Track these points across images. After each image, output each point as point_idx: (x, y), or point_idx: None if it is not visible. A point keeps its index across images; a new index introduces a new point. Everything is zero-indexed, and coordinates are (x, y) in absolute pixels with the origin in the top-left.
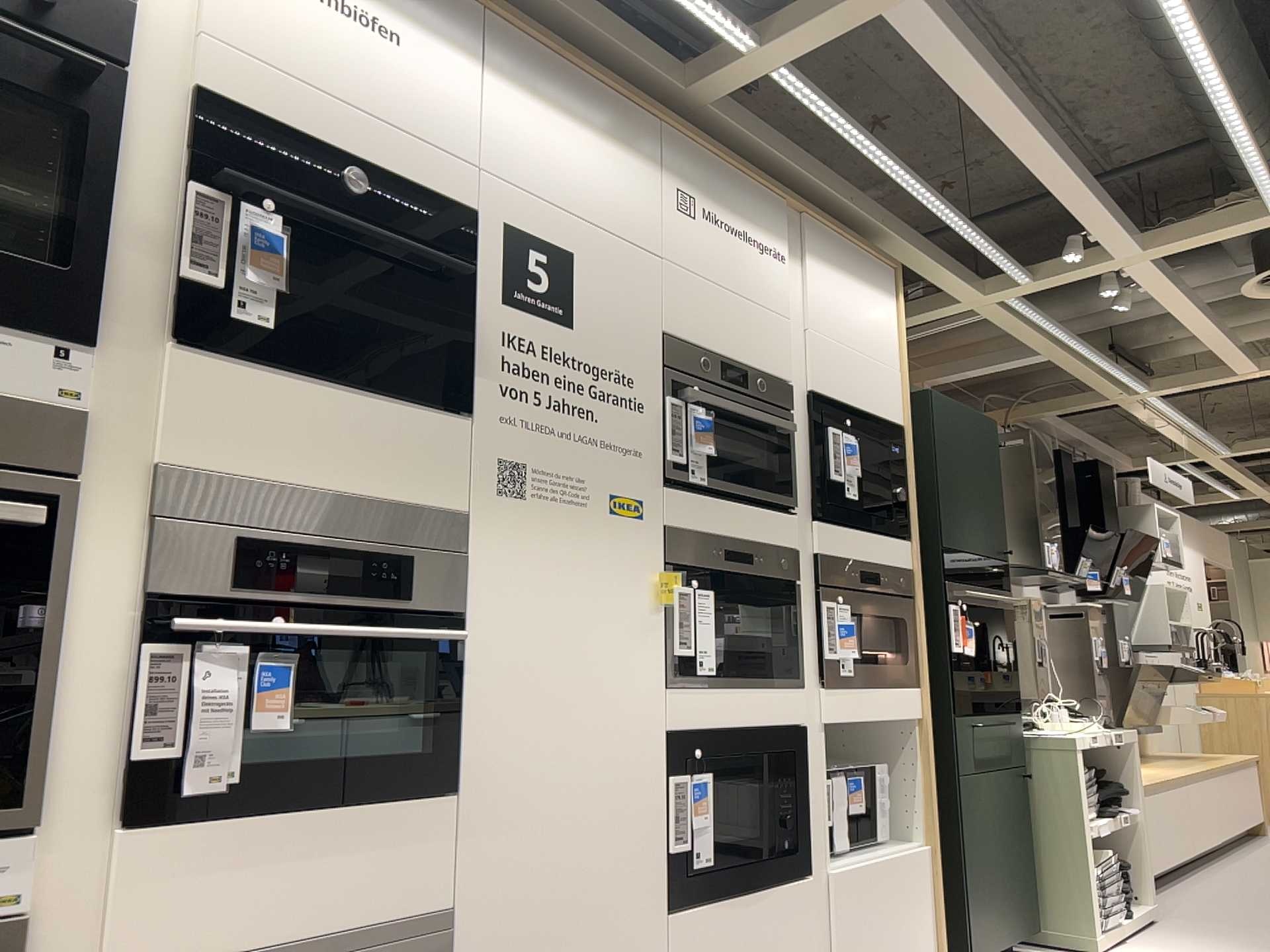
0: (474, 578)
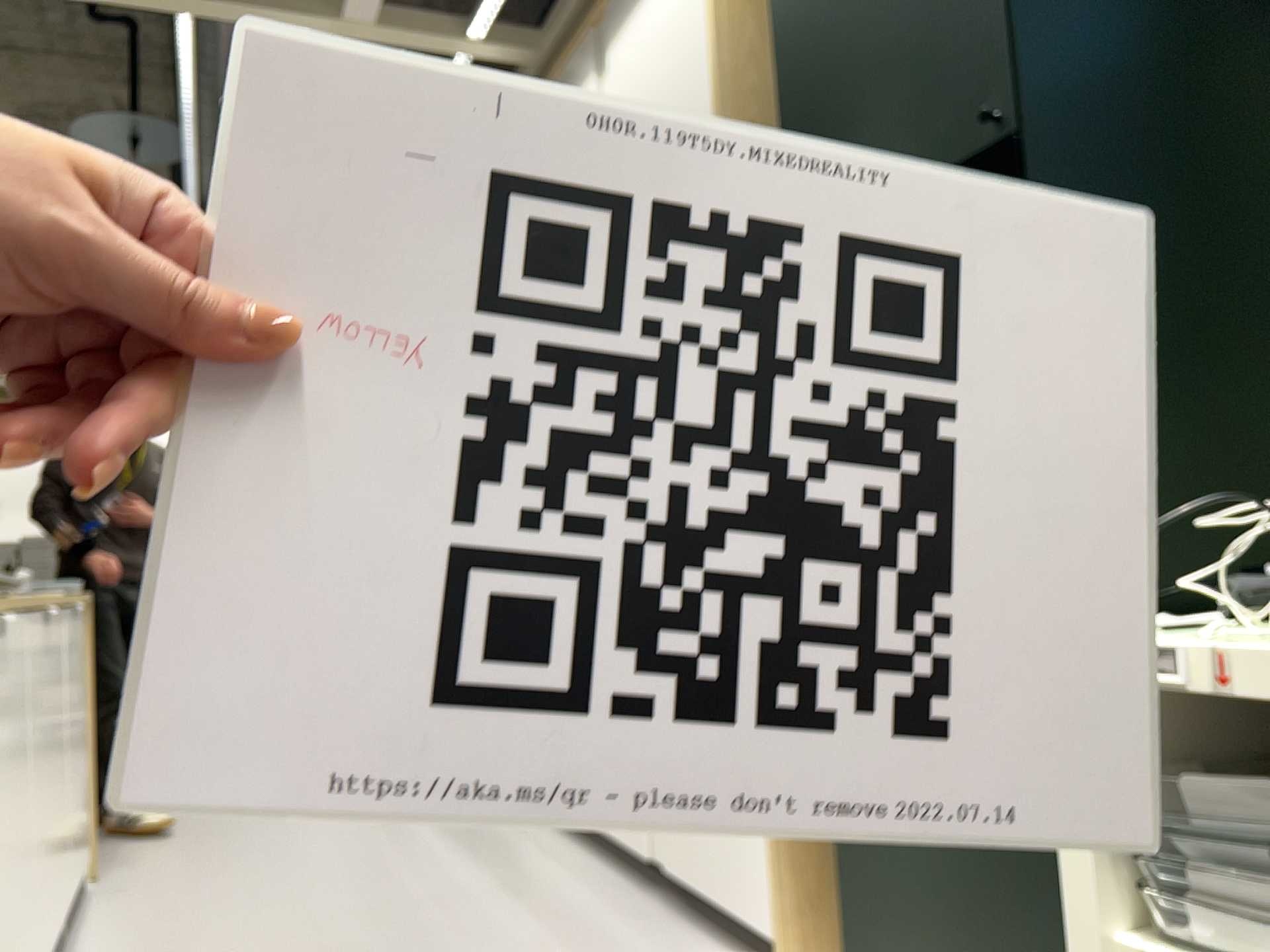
0: None
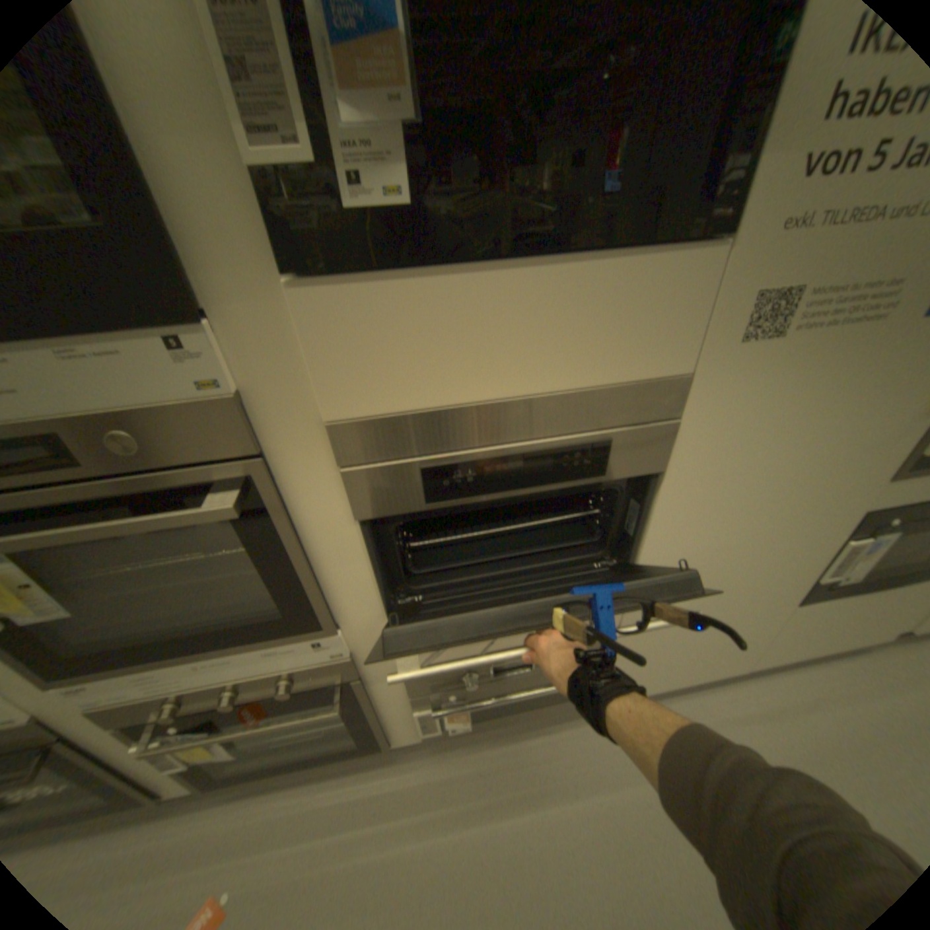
0: (687, 437)
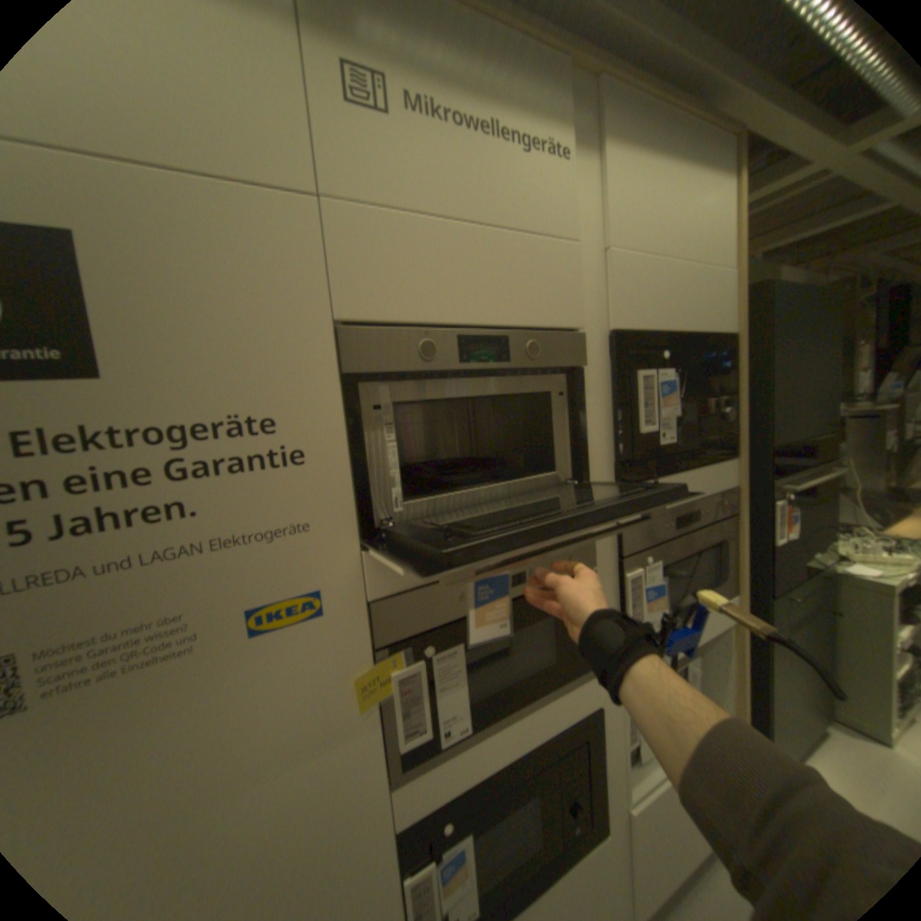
0: None
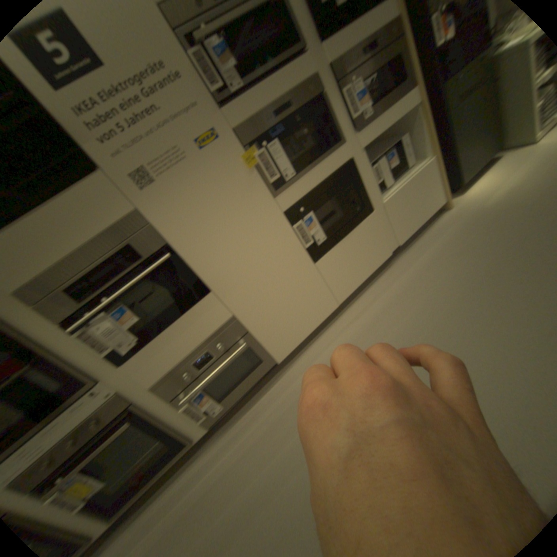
0: (163, 228)
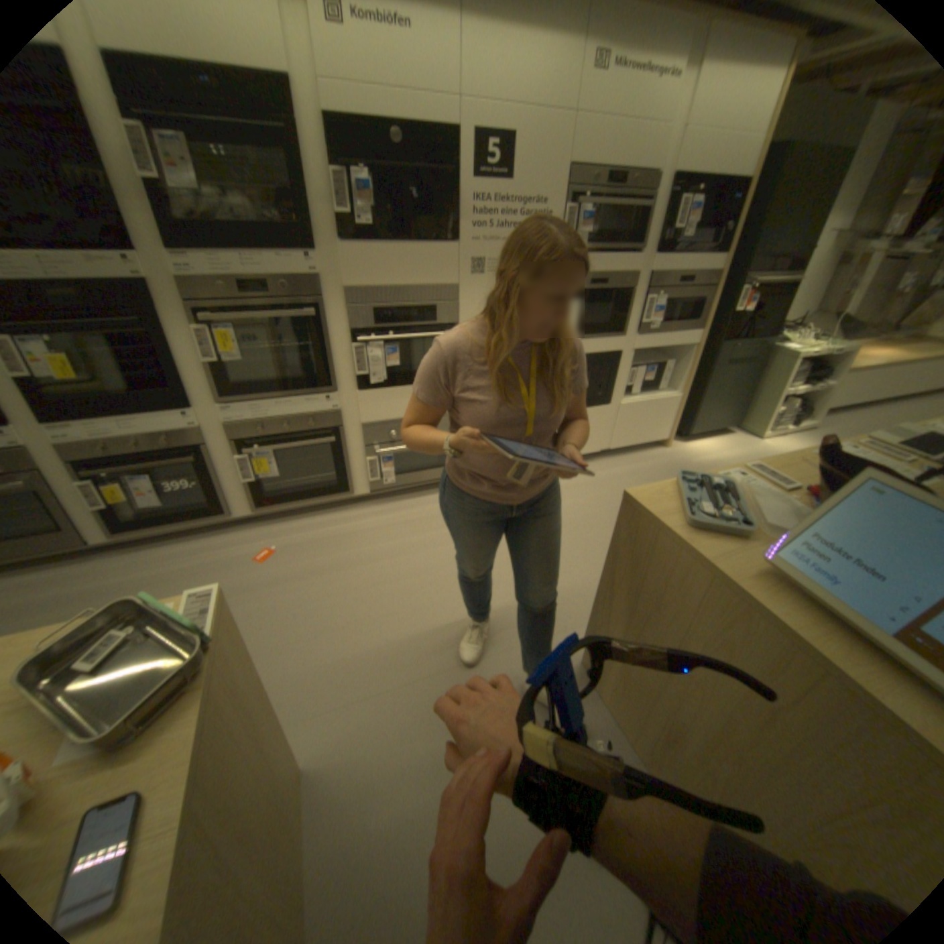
0: (461, 310)
